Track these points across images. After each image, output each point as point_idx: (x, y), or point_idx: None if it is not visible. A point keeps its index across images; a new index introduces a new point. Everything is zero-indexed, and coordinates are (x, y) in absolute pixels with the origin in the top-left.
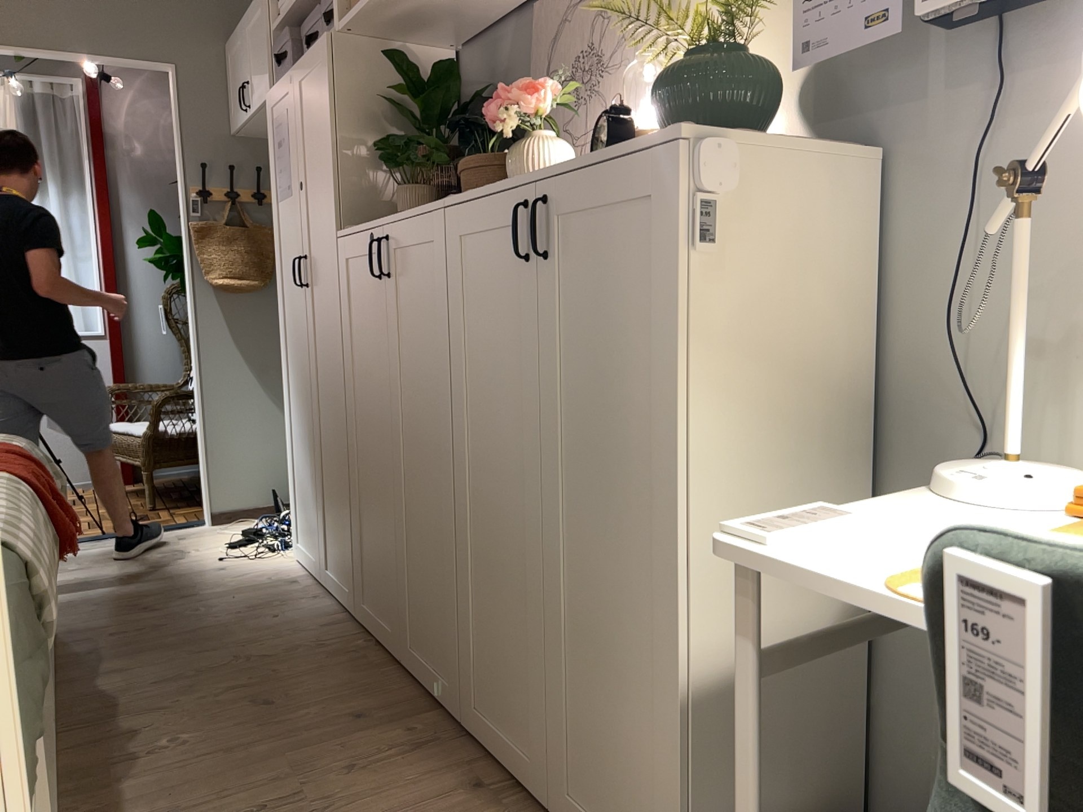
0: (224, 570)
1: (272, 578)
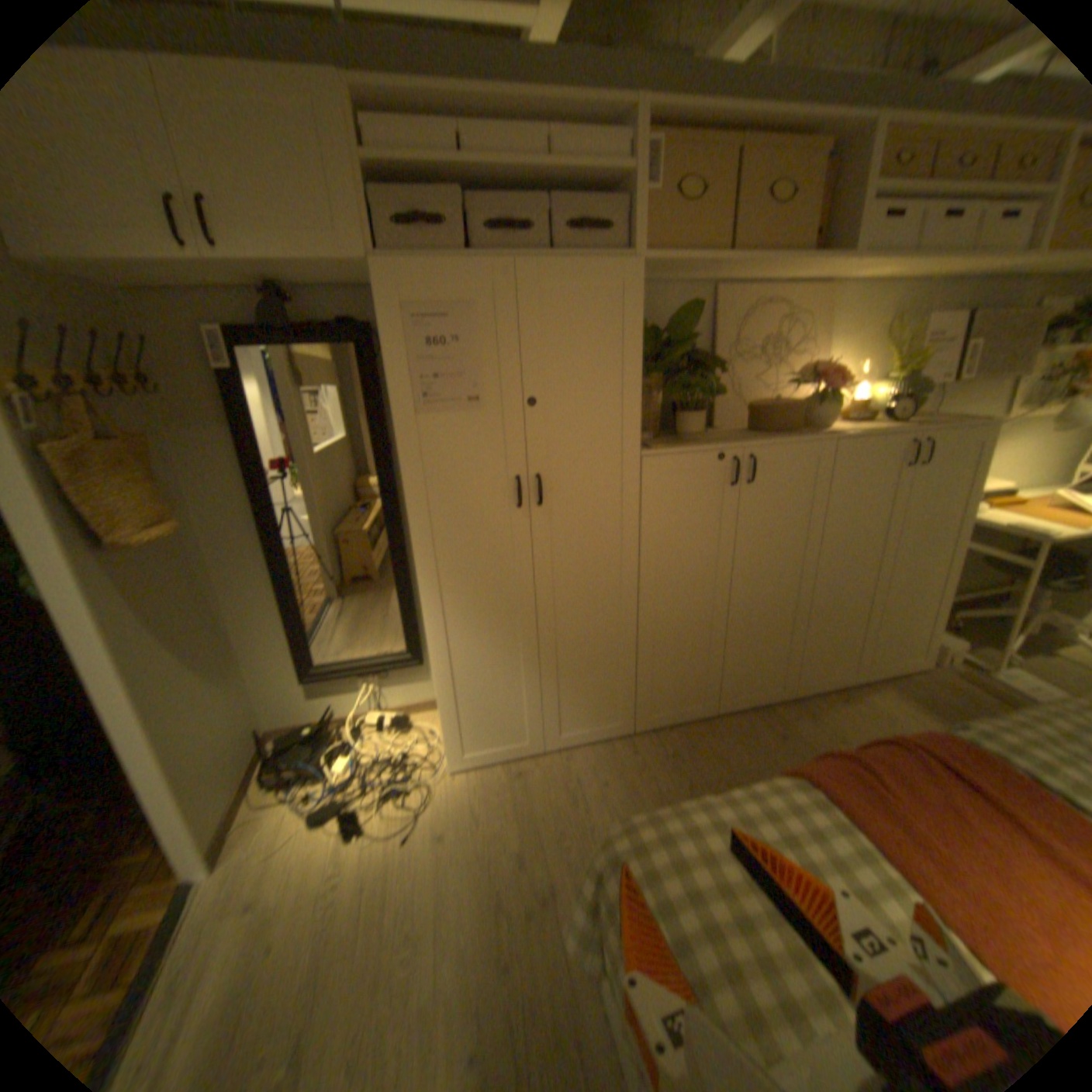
0: (441, 838)
1: (496, 793)
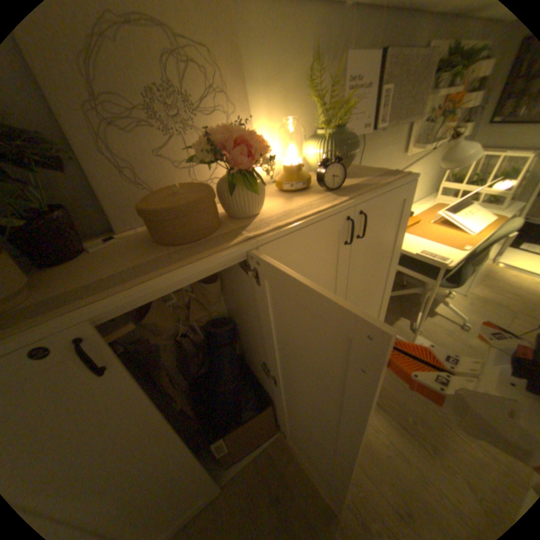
0: None
1: None
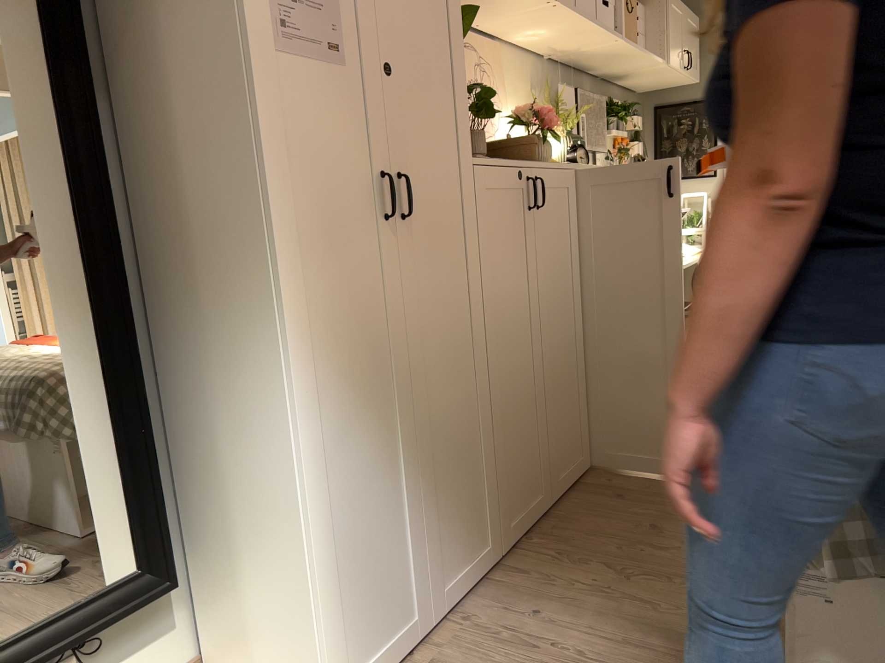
0: None
1: None
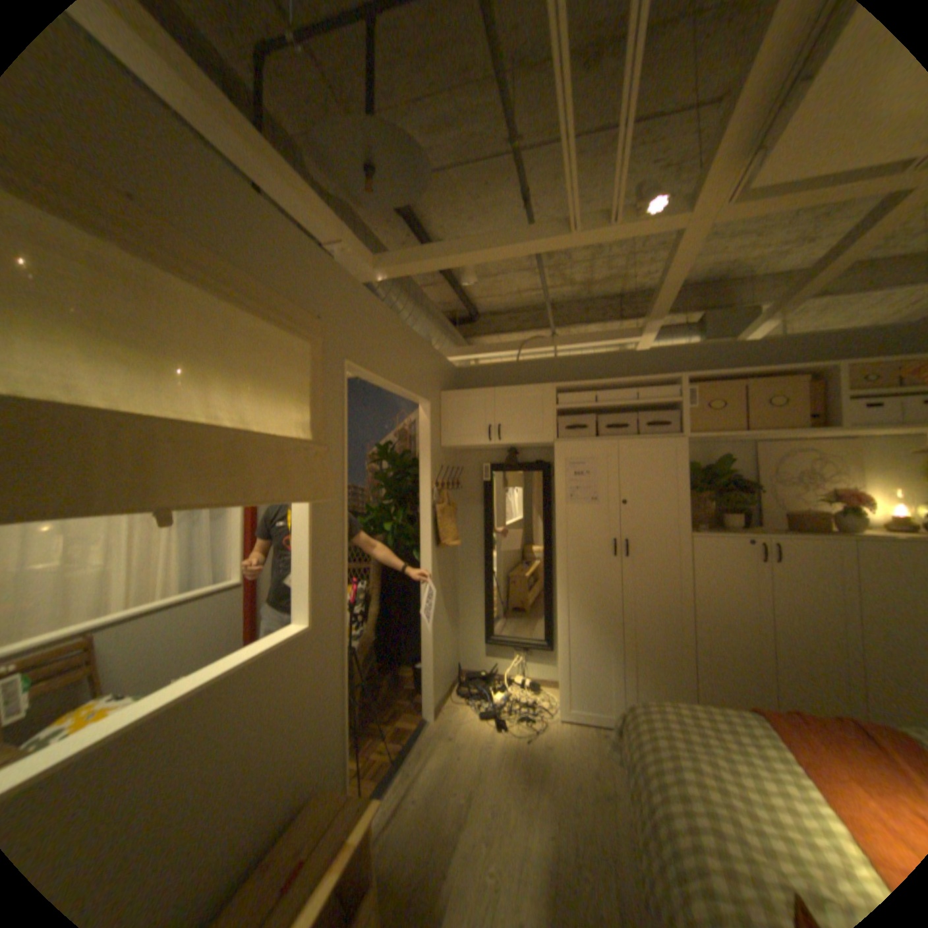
0: (551, 750)
1: (589, 742)
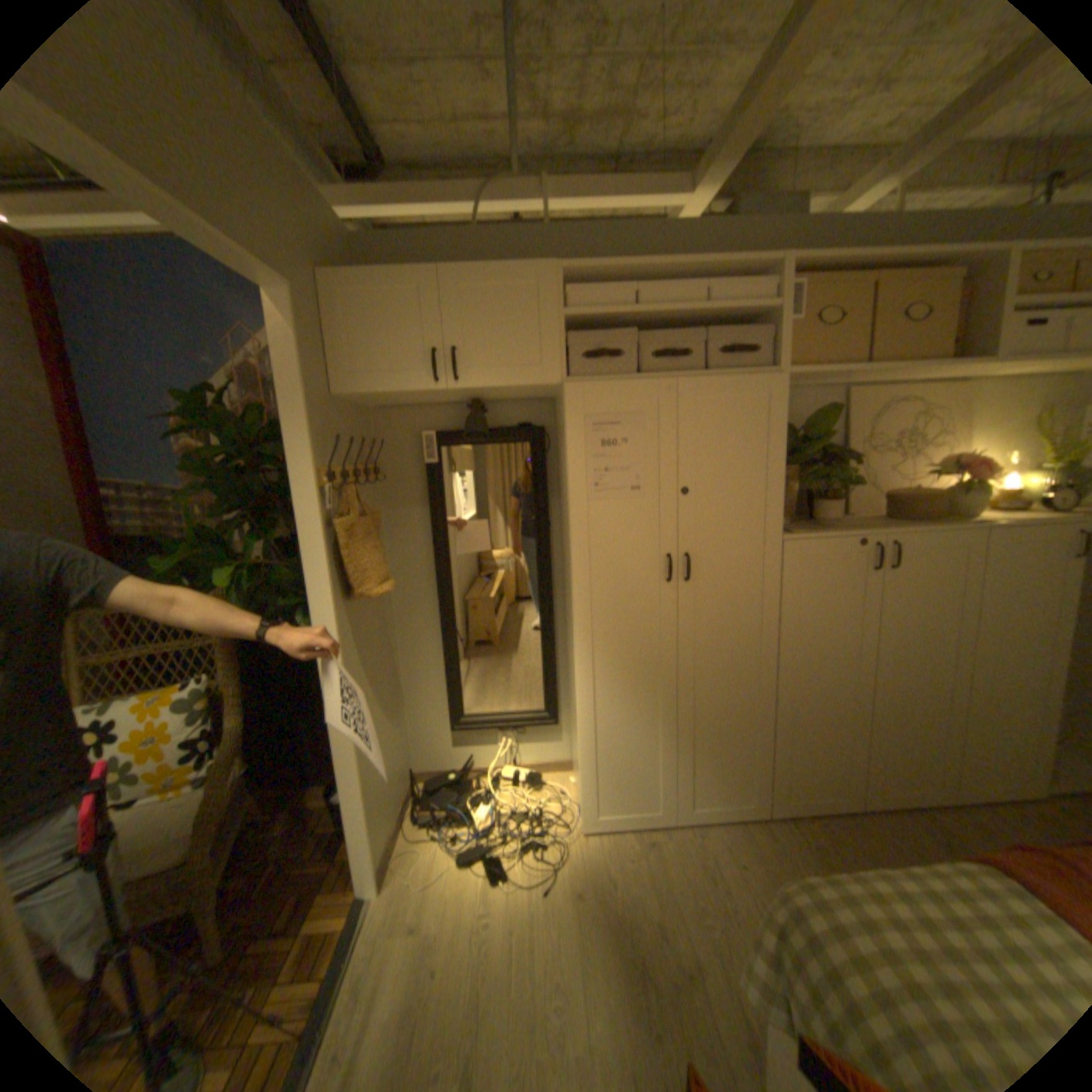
0: (582, 896)
1: (631, 861)
